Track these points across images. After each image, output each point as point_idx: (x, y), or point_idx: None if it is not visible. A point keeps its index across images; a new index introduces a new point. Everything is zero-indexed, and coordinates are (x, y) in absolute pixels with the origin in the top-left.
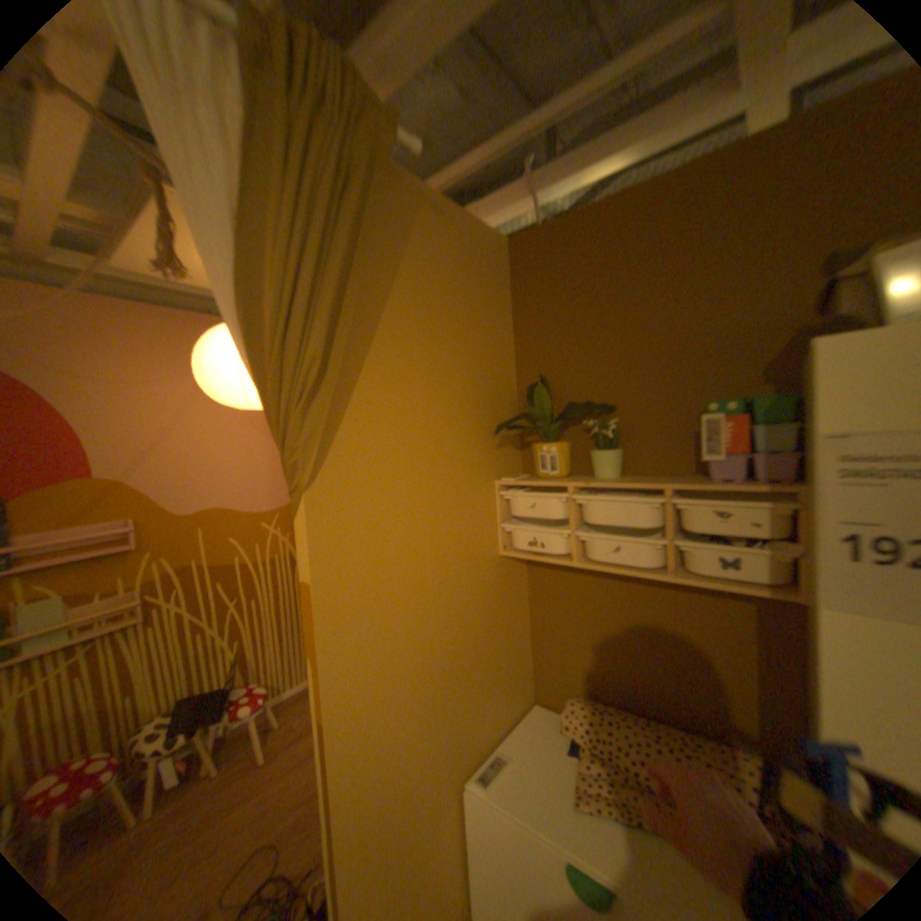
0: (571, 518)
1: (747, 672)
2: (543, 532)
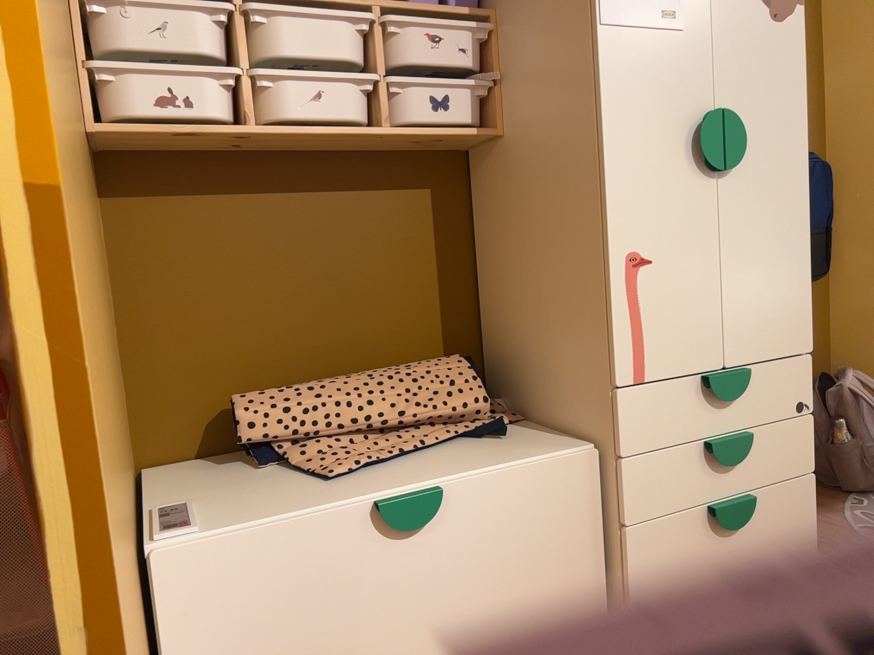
0: (244, 50)
1: (429, 270)
2: (188, 79)
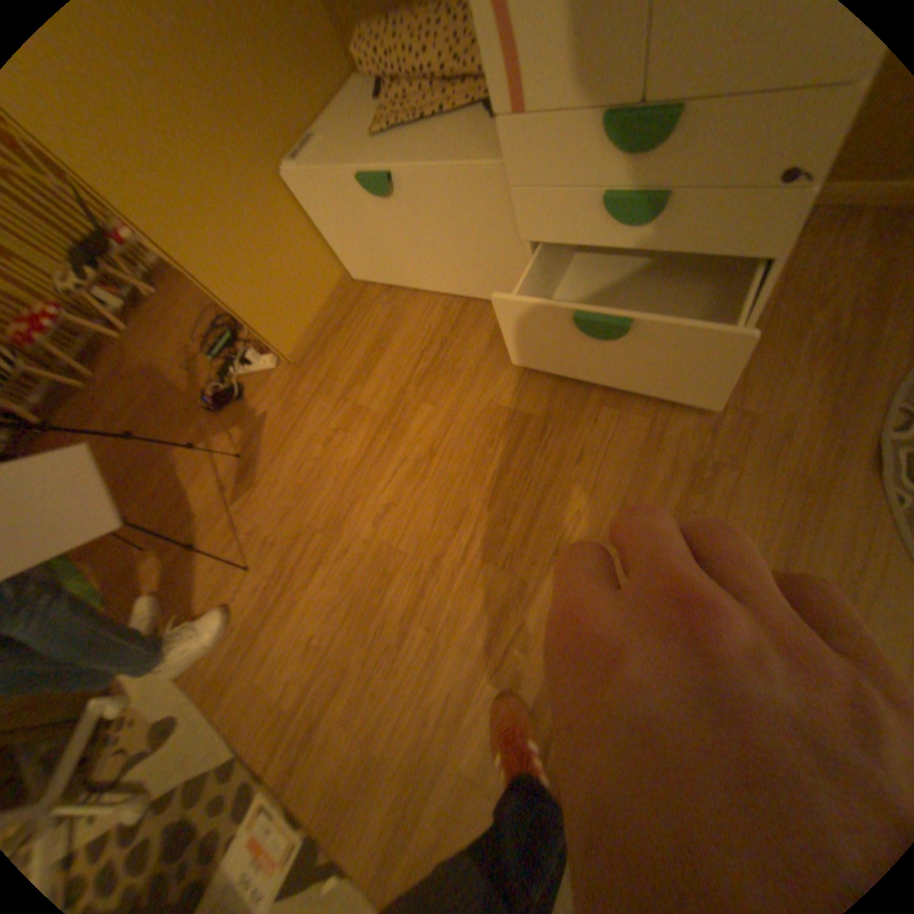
0: None
1: None
2: None
